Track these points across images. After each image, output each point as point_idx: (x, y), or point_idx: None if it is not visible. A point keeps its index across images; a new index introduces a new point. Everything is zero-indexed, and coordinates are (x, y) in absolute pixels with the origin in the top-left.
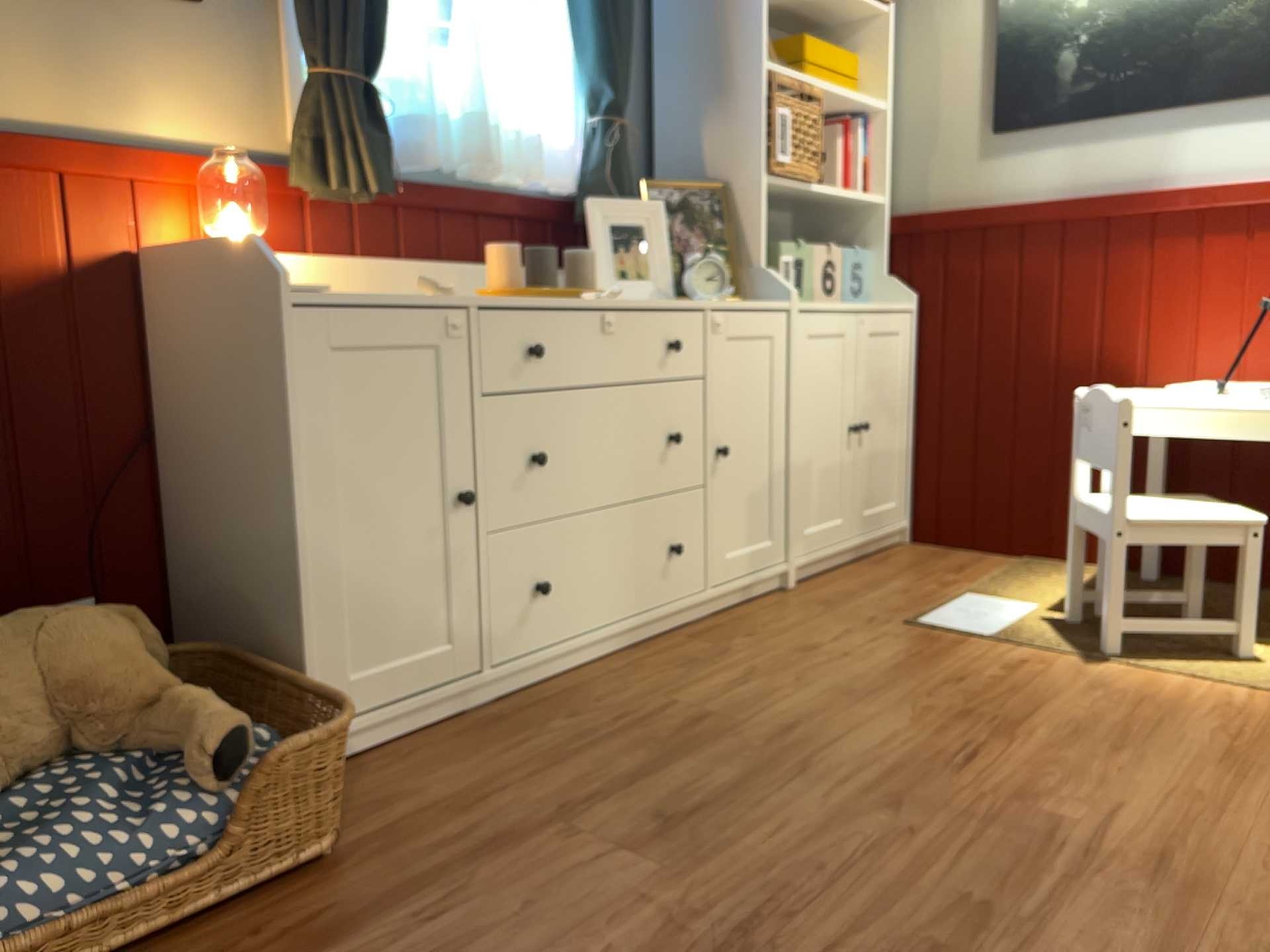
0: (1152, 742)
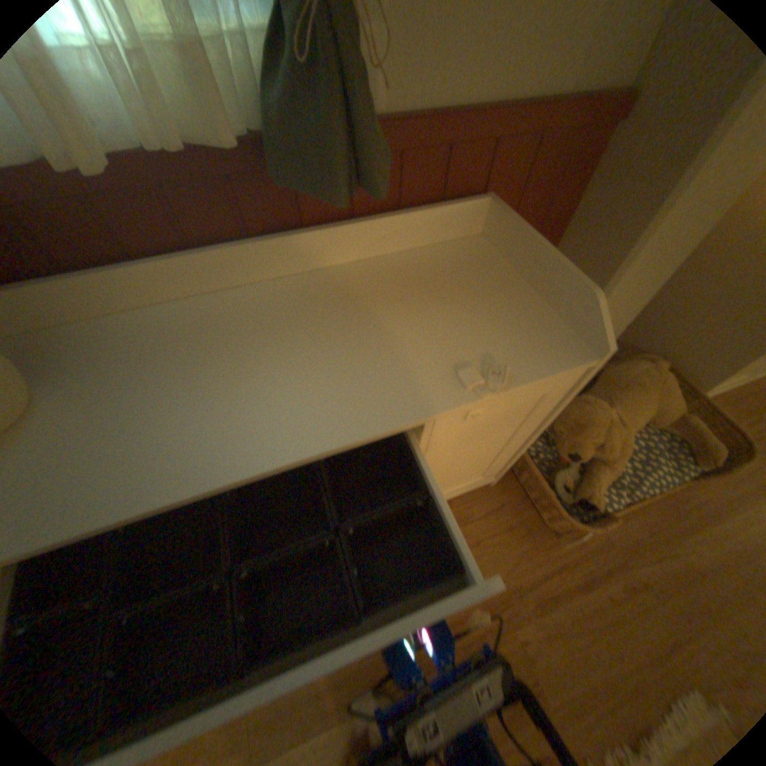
0: None
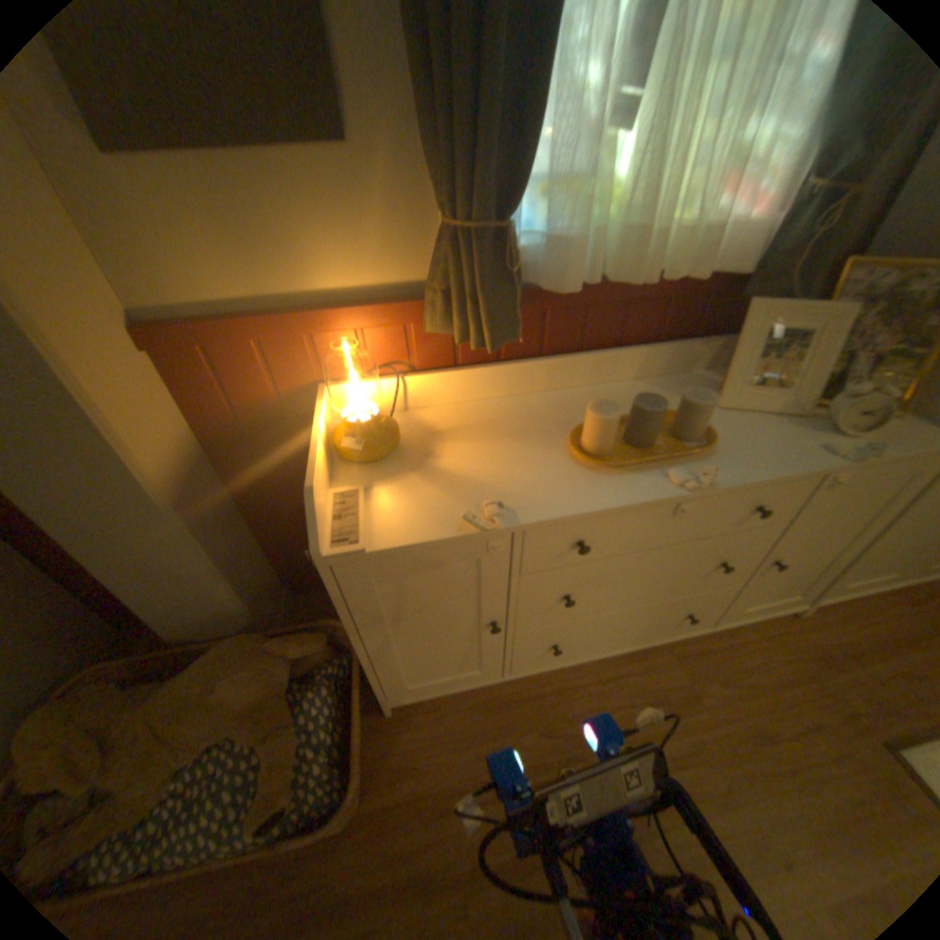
0: None
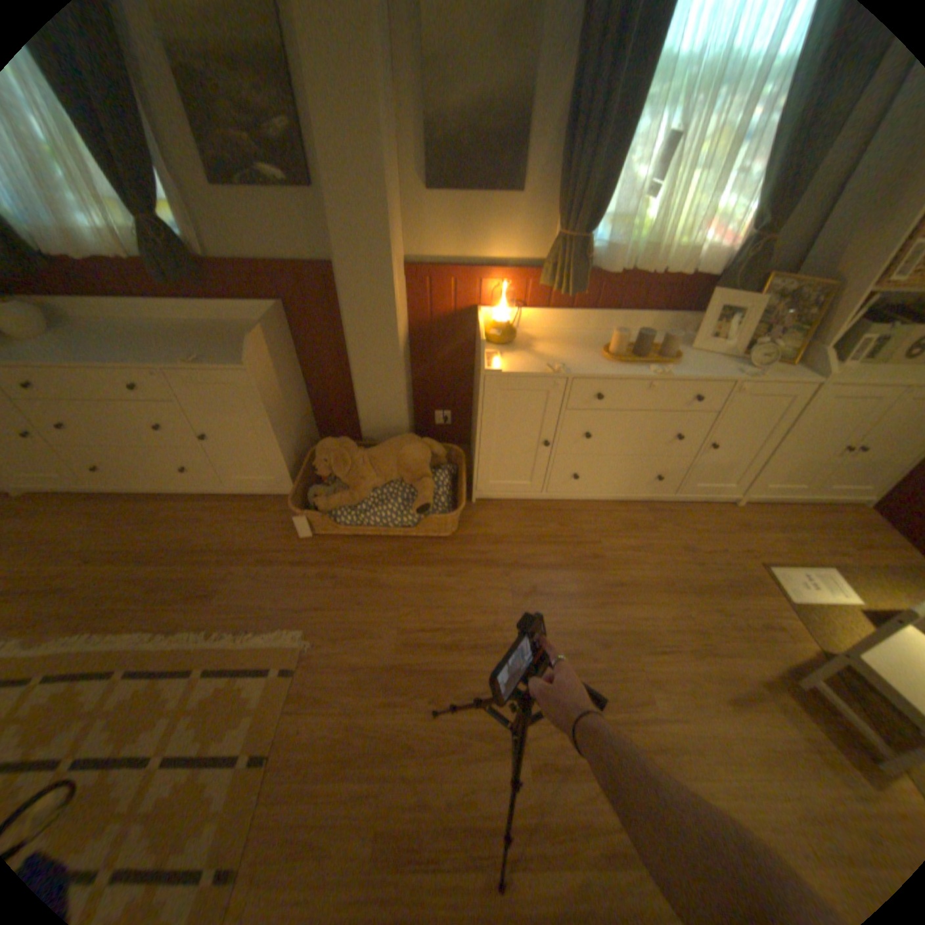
0: (757, 716)
